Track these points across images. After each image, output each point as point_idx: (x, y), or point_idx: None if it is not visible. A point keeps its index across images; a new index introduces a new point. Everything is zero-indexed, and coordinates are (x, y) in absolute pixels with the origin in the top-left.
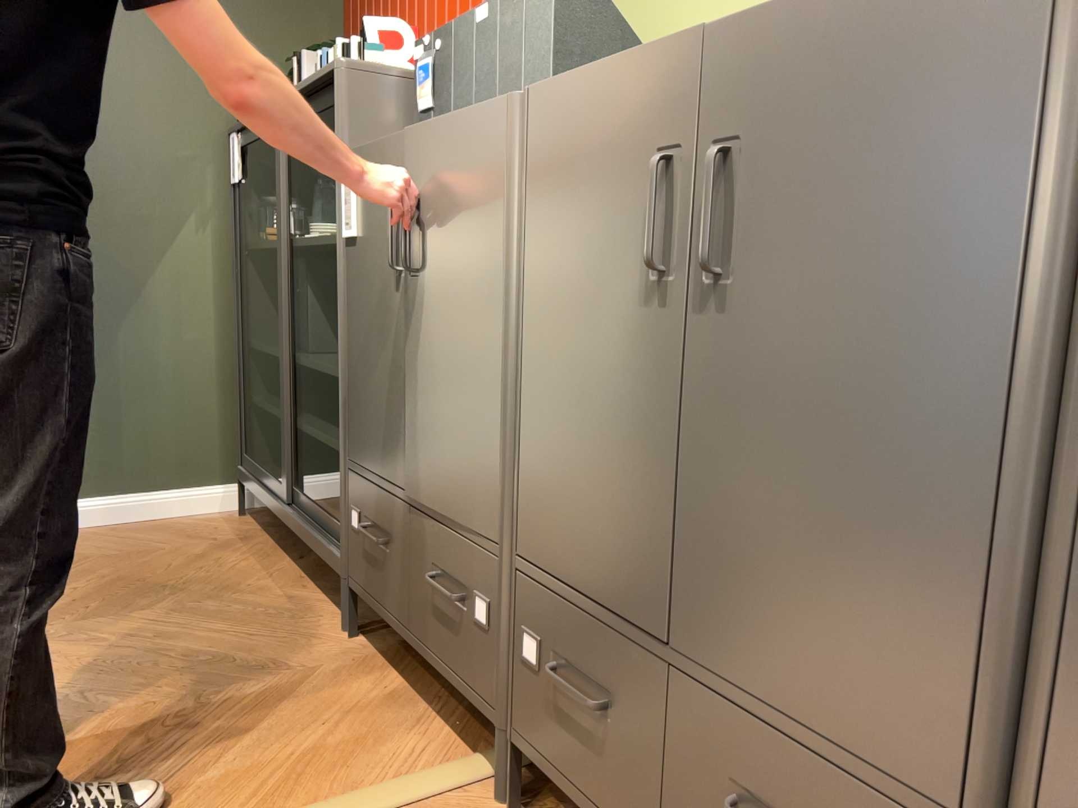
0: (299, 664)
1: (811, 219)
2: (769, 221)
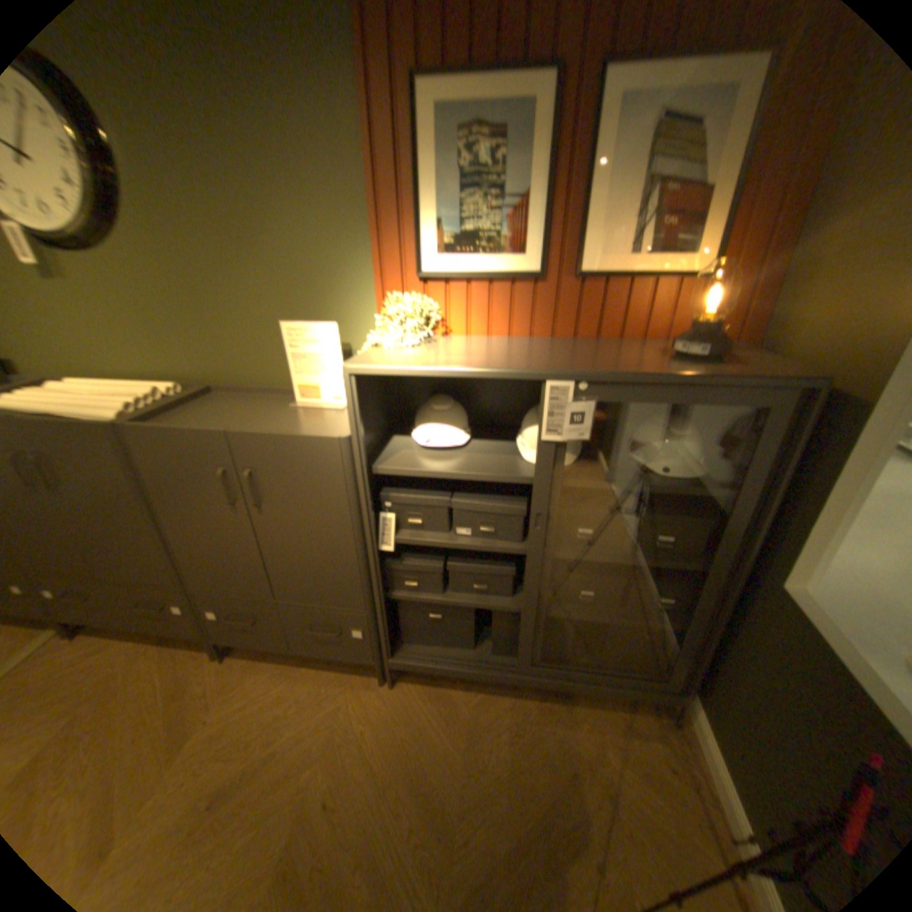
0: None
1: (76, 477)
2: (63, 476)
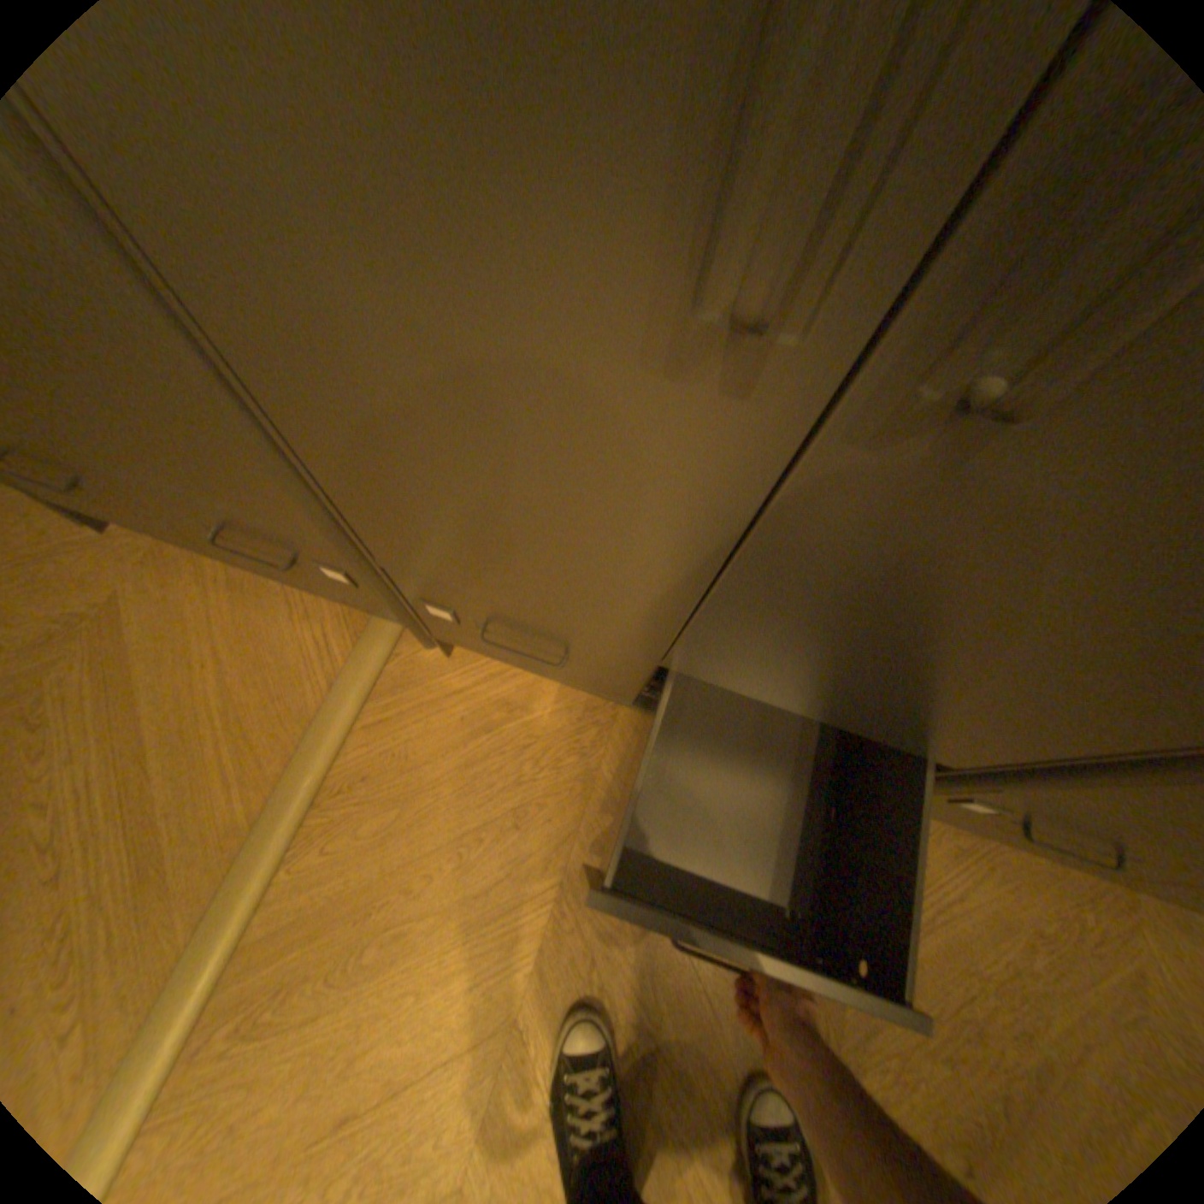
0: (84, 605)
1: None
2: None
